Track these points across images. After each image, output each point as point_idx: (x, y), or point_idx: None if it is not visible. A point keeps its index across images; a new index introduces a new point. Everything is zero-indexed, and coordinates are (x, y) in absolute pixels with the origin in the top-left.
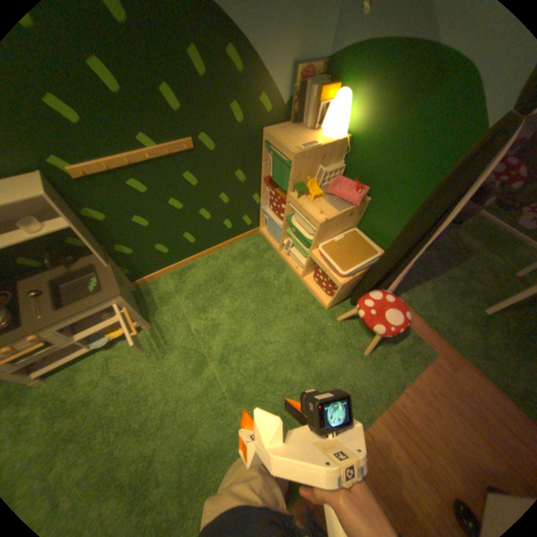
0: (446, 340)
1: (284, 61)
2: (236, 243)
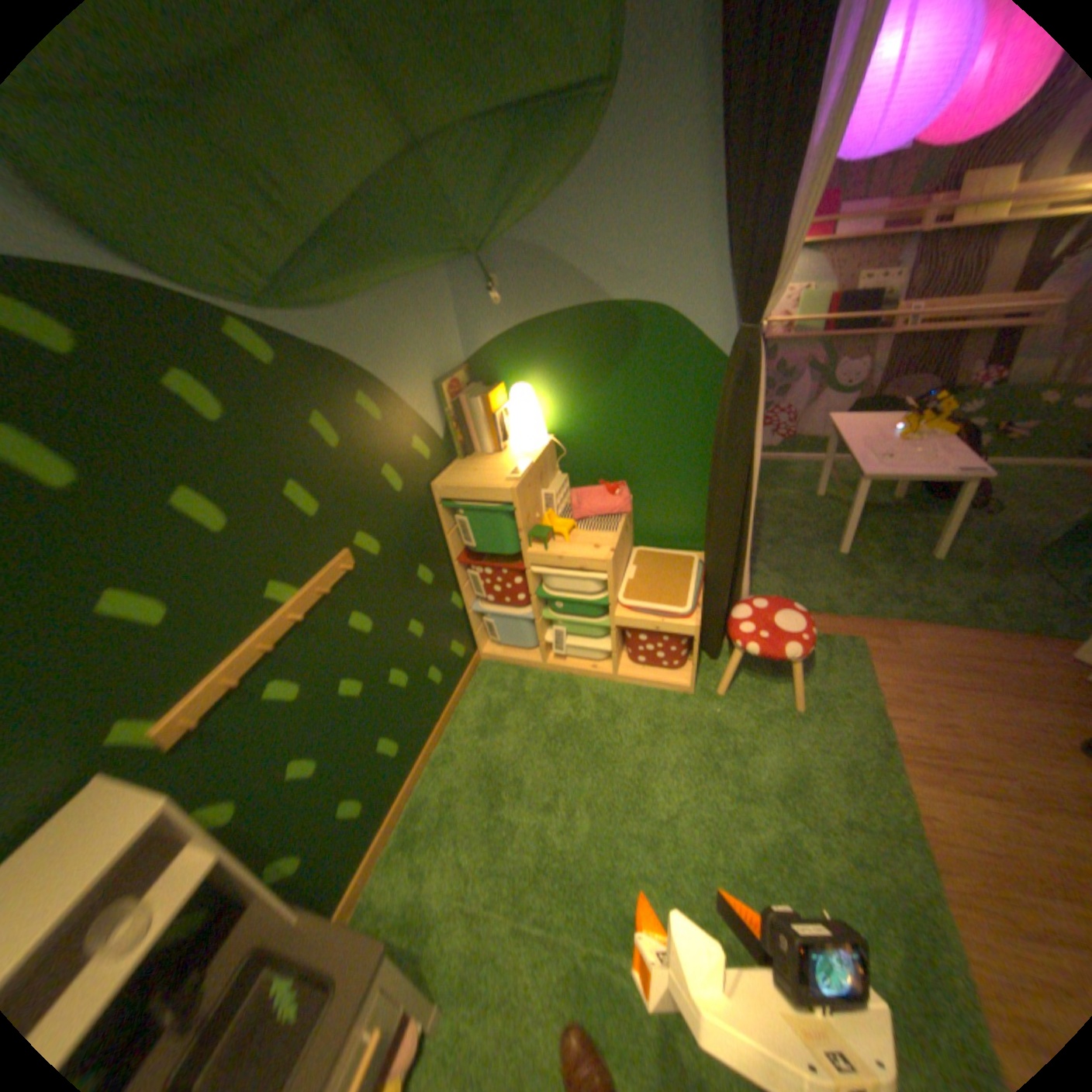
0: (846, 614)
1: (423, 386)
2: (459, 702)
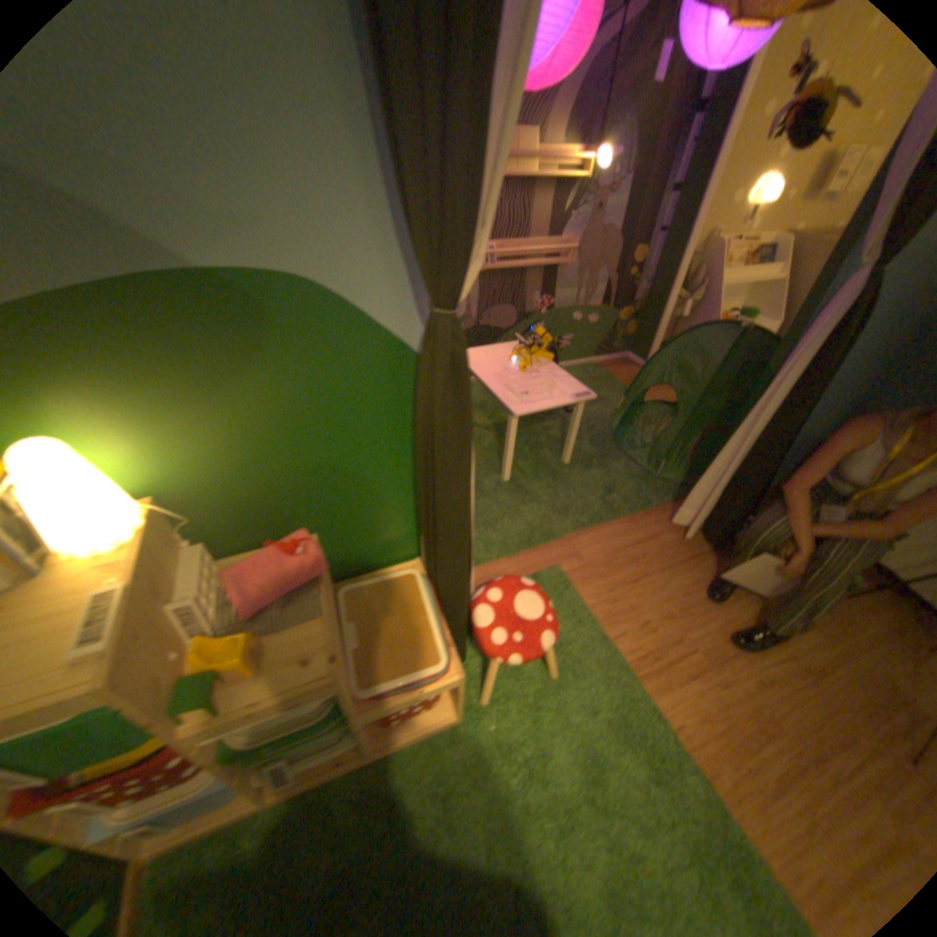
0: (536, 544)
1: None
2: None
